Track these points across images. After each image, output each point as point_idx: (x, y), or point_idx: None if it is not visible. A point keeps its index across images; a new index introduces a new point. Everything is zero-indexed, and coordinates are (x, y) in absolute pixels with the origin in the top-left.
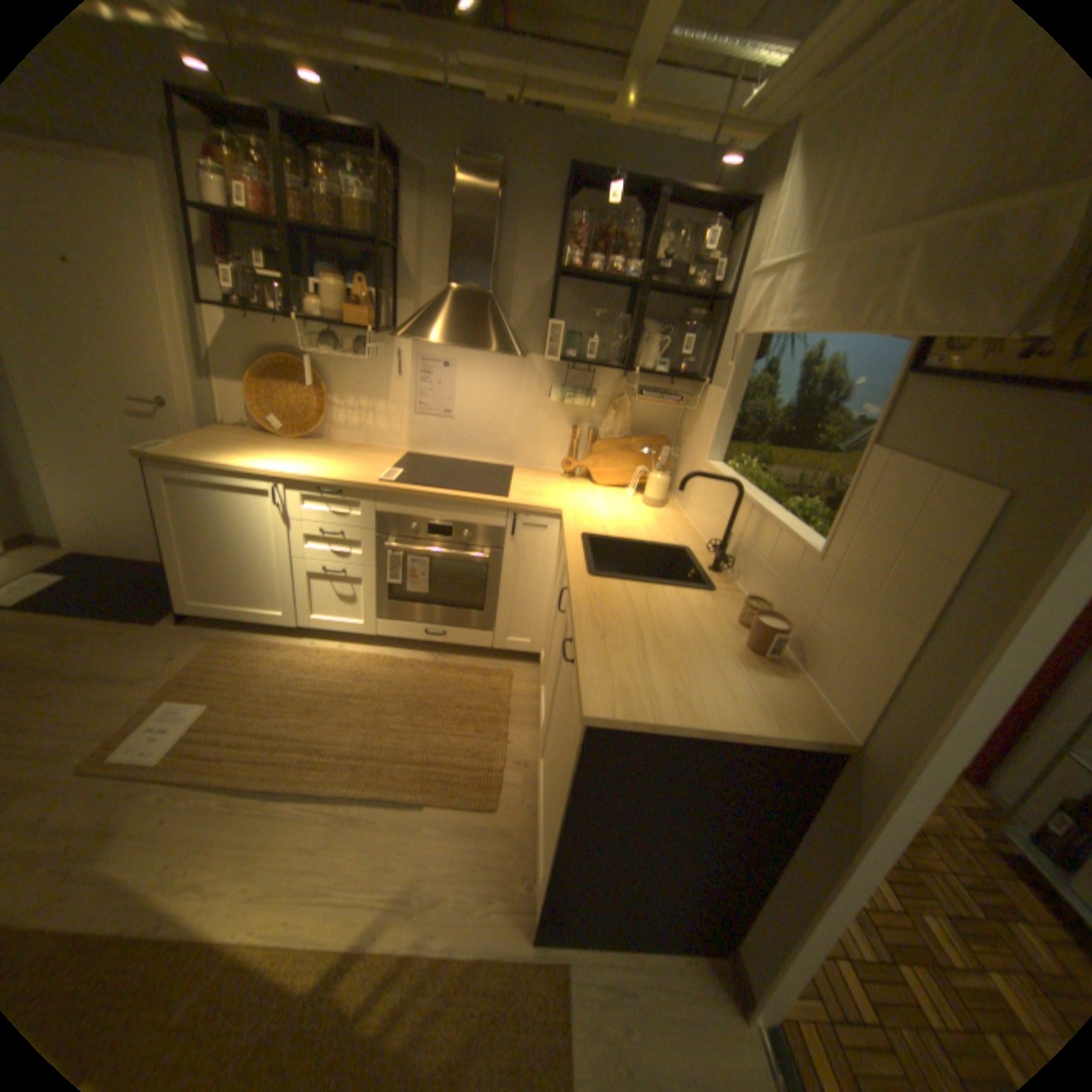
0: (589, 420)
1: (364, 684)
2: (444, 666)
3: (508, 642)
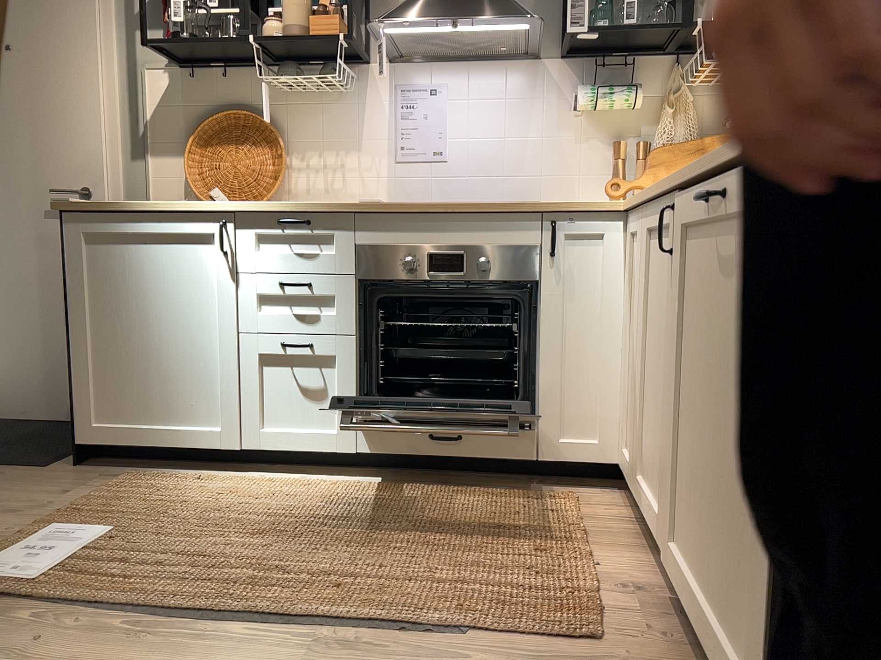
0: (633, 133)
1: (347, 510)
2: (467, 491)
3: (566, 448)
